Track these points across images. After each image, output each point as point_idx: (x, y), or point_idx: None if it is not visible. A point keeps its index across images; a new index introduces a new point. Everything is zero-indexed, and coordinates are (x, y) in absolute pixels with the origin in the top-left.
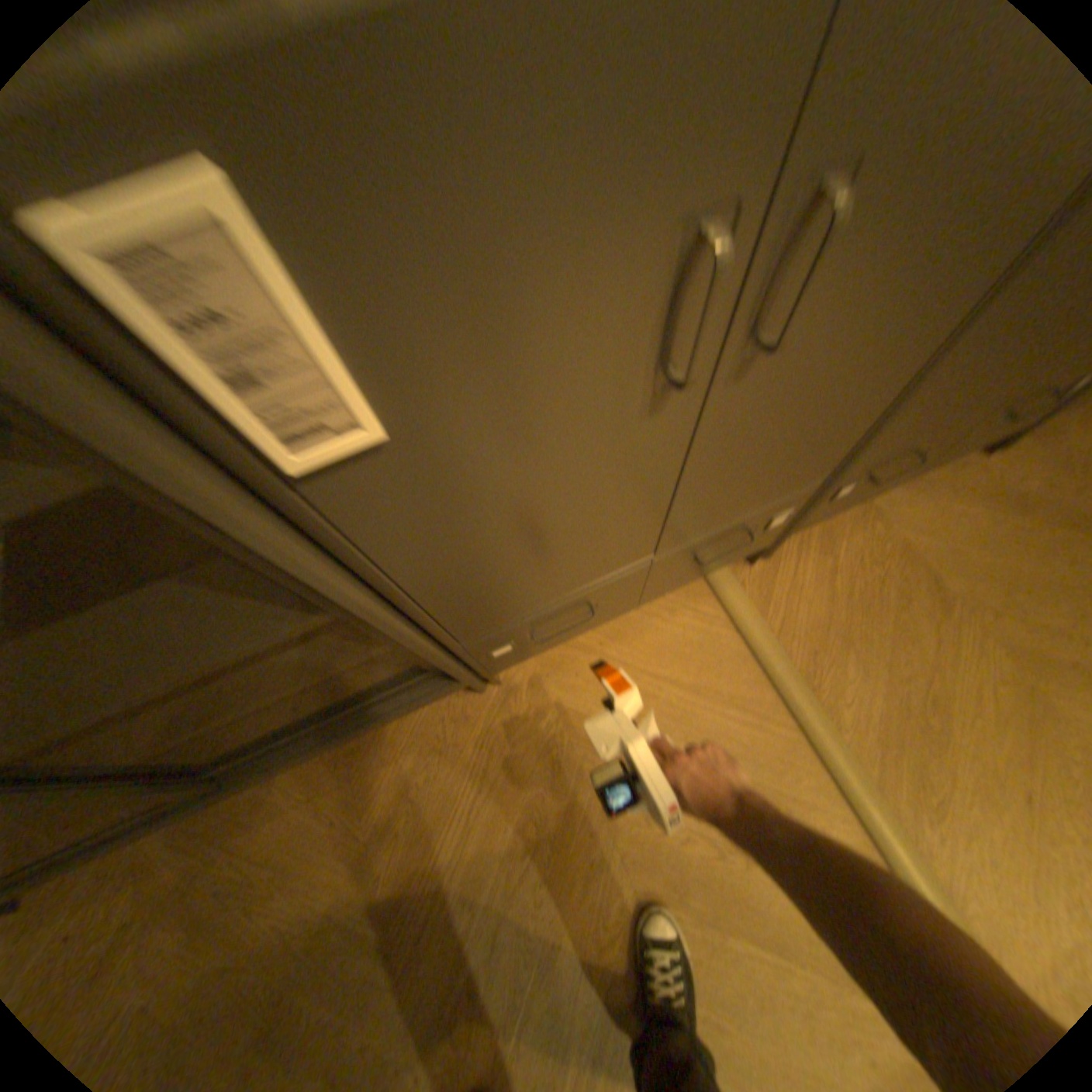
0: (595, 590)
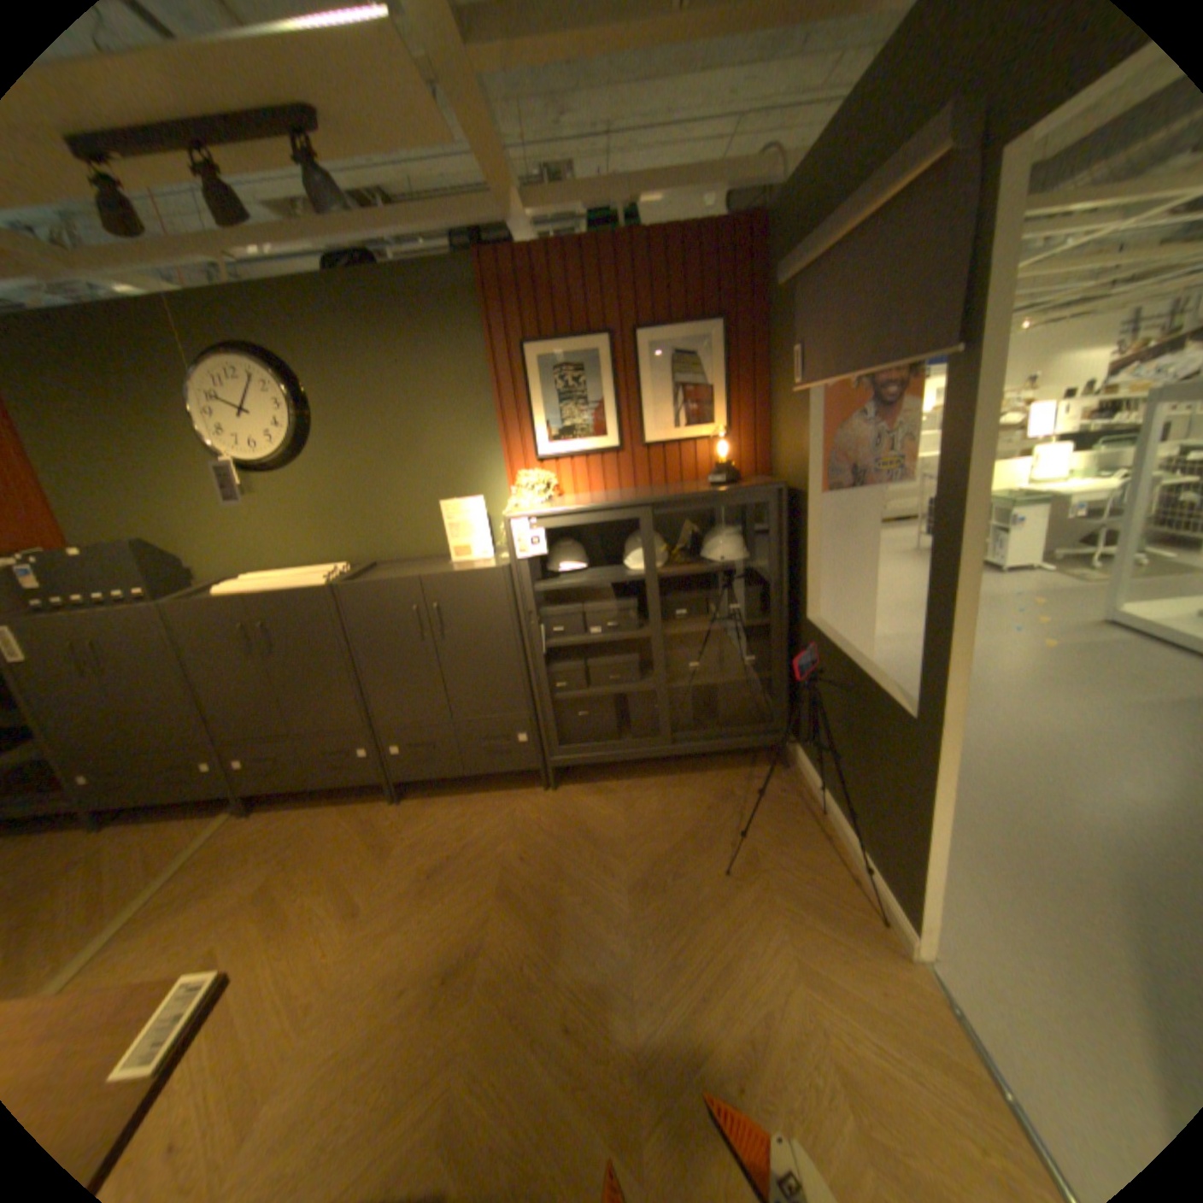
0: (113, 762)
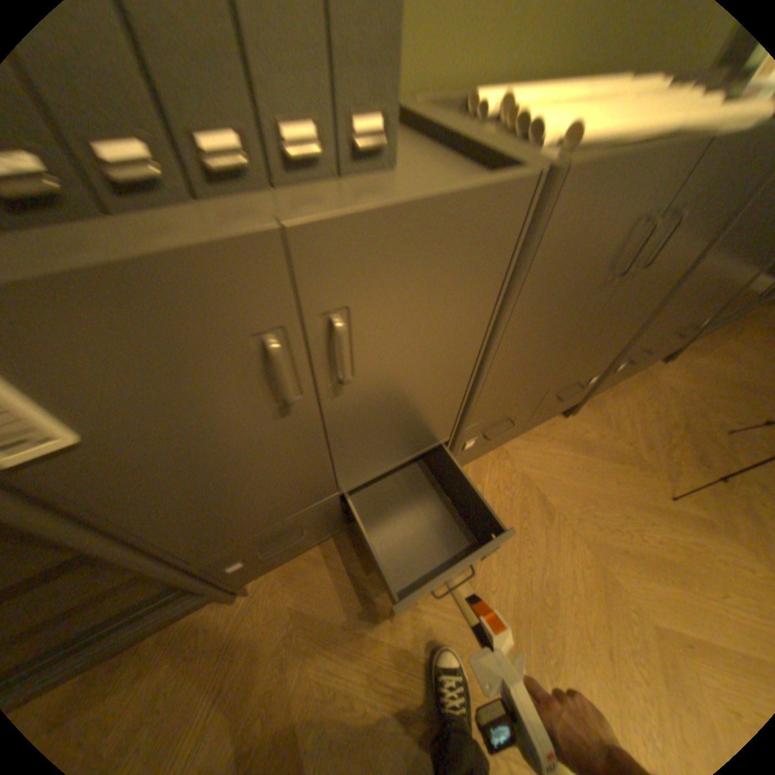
0: (300, 519)
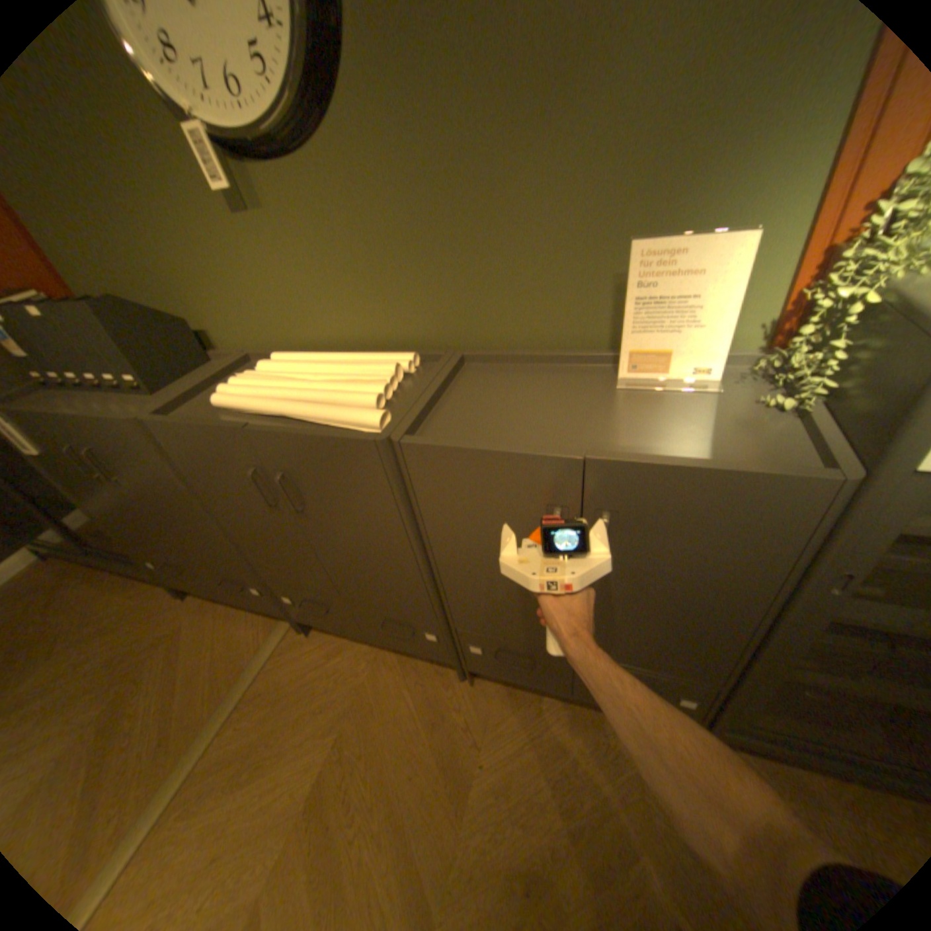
0: (167, 561)
